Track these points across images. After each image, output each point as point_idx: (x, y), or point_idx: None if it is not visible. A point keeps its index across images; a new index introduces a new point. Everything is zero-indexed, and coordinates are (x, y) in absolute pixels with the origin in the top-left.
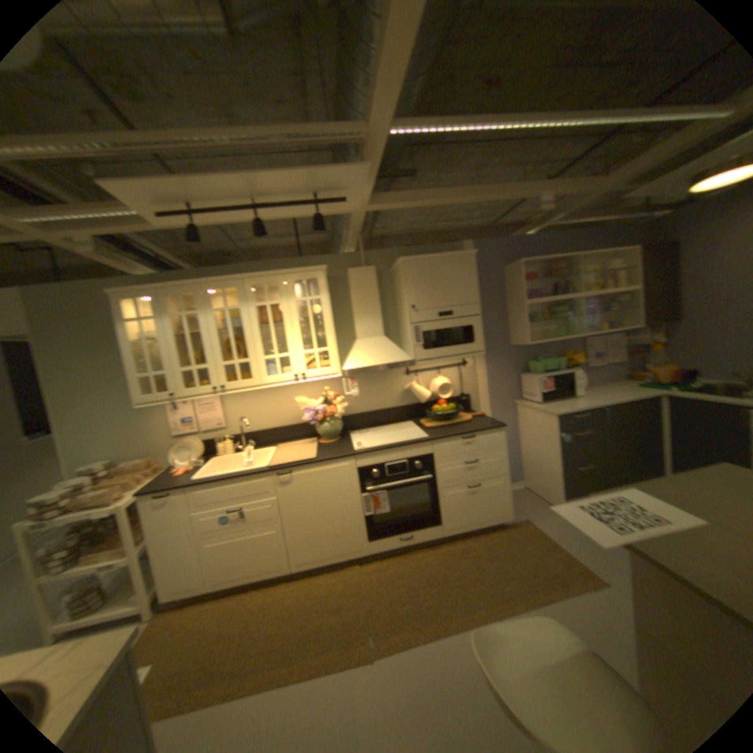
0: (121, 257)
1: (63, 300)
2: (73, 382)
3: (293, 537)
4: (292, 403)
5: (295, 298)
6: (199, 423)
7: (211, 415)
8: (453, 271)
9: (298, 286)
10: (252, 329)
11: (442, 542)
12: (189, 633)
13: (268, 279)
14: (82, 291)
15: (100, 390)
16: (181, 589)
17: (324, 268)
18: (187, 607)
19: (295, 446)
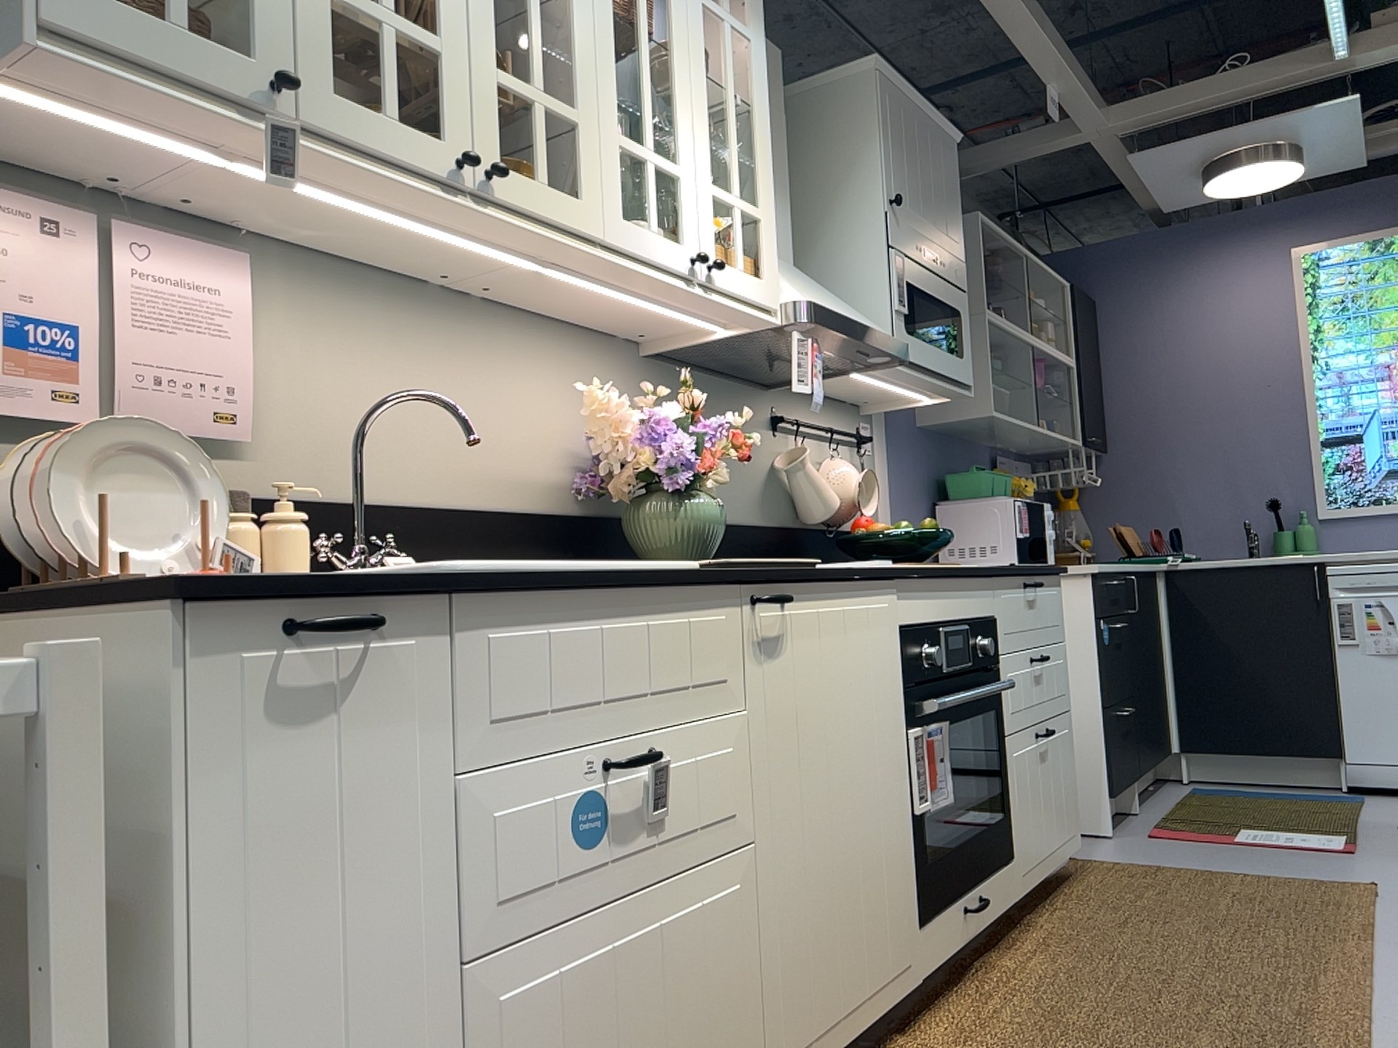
0: None
1: None
2: None
3: (782, 911)
4: (528, 415)
5: None
6: (130, 377)
7: (203, 358)
8: (939, 161)
9: None
10: (599, 8)
11: (999, 929)
12: None
13: None
14: None
15: None
16: None
17: None
18: None
19: None
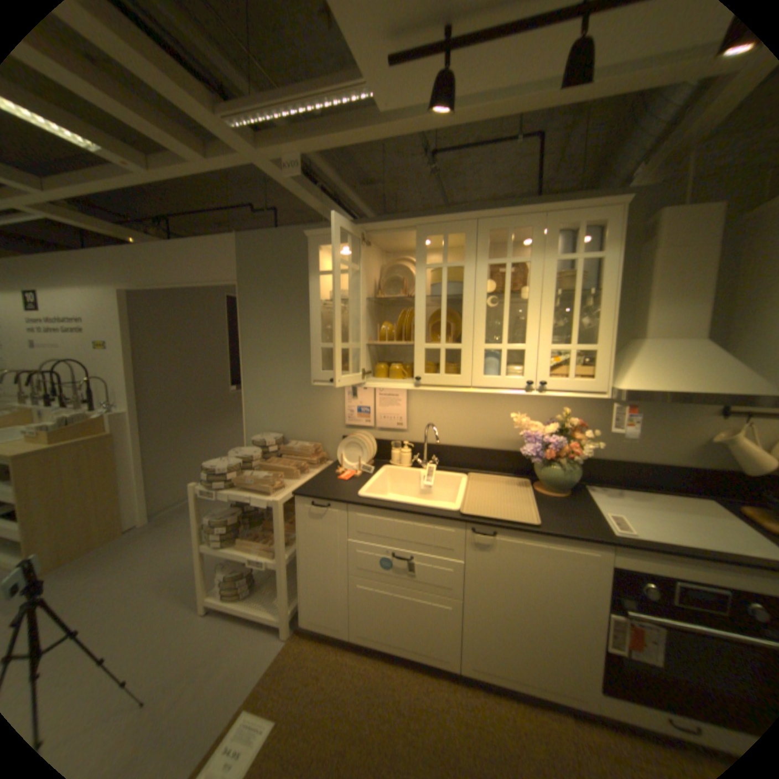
0: (332, 202)
1: (272, 250)
2: (267, 342)
3: (478, 629)
4: (503, 420)
5: (559, 254)
6: (379, 417)
7: (394, 411)
8: None
9: (560, 240)
10: (478, 300)
11: None
12: (323, 695)
13: (520, 220)
14: (289, 241)
15: (288, 356)
16: (325, 624)
17: (630, 200)
18: (328, 646)
19: (498, 486)
